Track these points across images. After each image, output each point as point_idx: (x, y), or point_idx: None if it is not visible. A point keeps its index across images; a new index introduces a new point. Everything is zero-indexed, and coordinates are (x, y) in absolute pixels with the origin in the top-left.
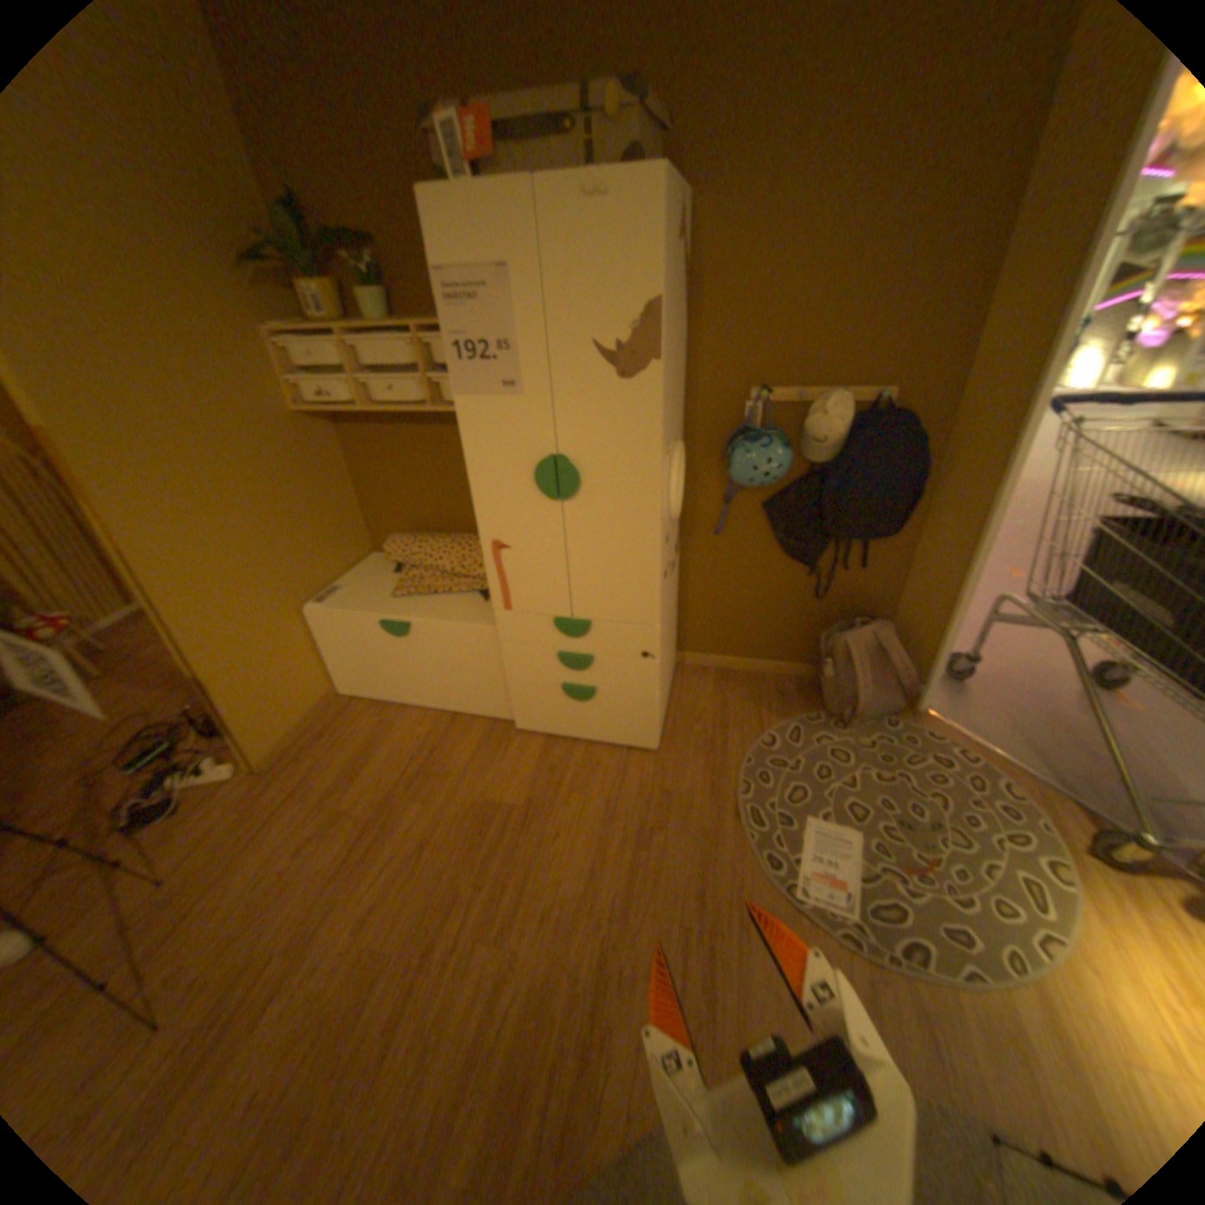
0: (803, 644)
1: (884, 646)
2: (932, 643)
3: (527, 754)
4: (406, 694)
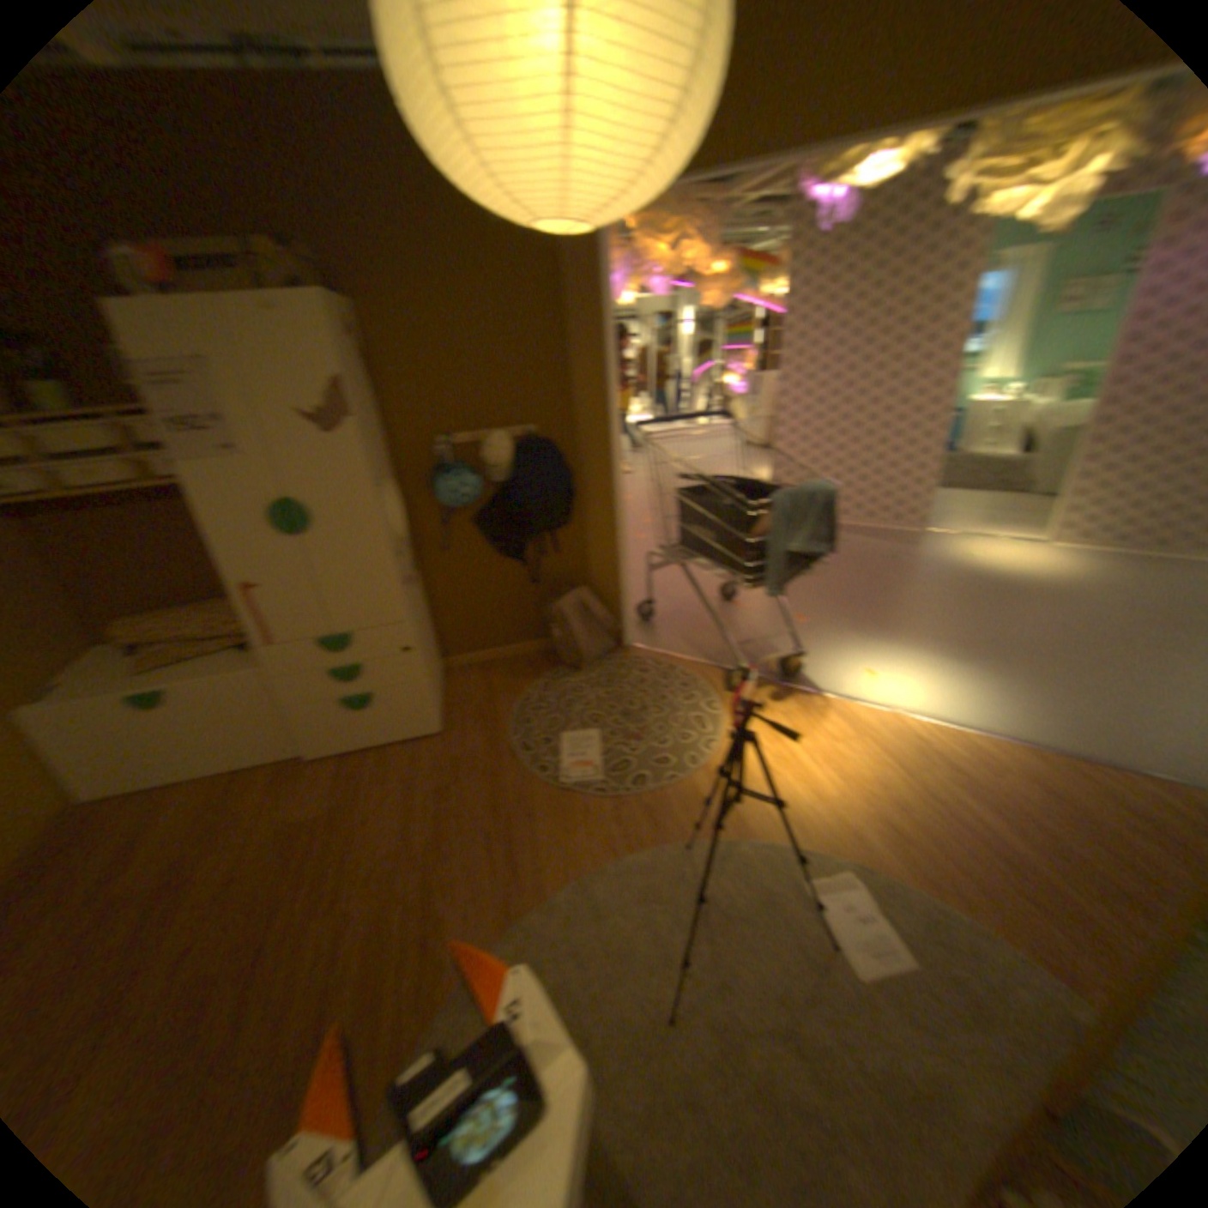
0: (534, 623)
1: (583, 605)
2: (612, 595)
3: (317, 779)
4: (165, 774)
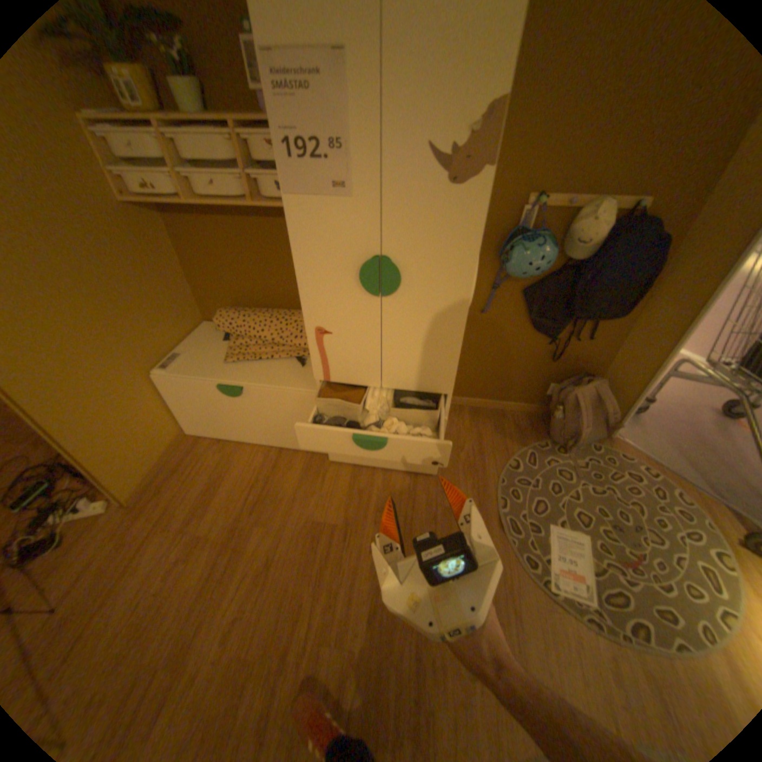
0: (535, 391)
1: (601, 397)
2: (633, 394)
3: (340, 481)
4: (242, 435)
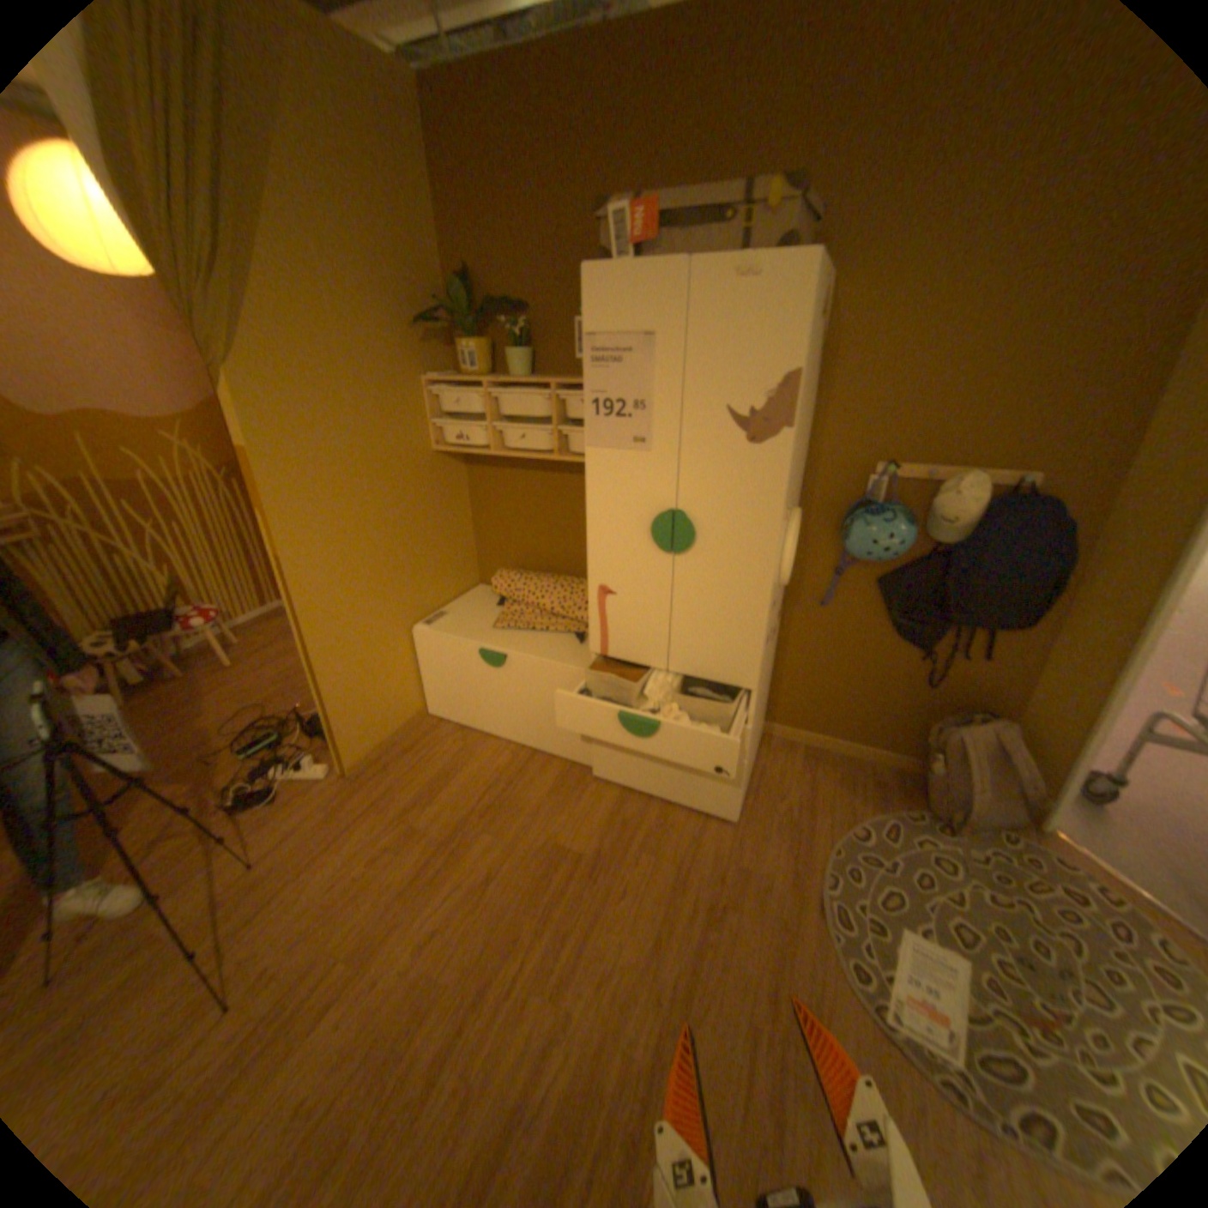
0: (910, 734)
1: (1008, 750)
2: (1068, 754)
3: (602, 804)
4: (492, 723)
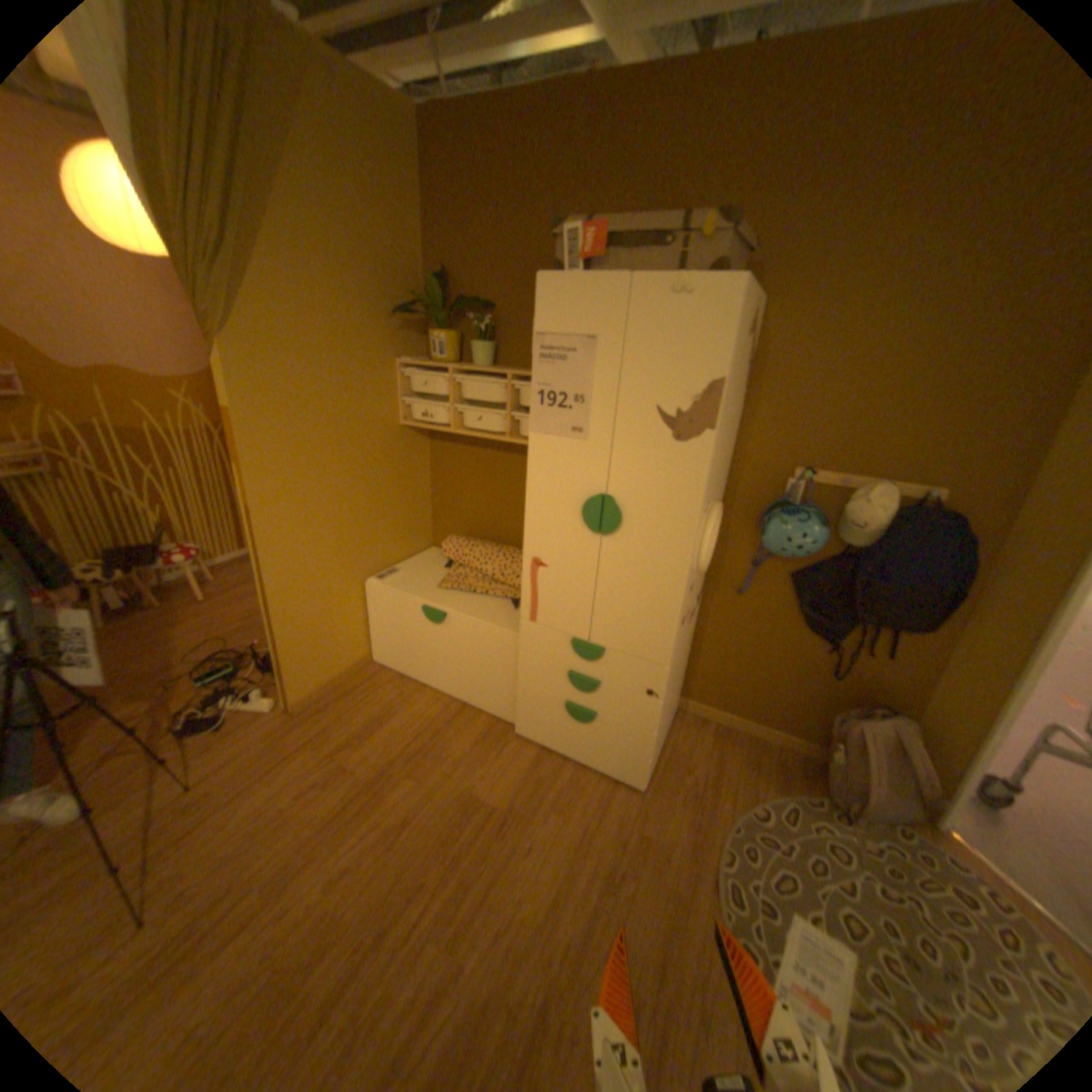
0: (816, 722)
1: (907, 747)
2: (965, 757)
3: (520, 761)
4: (429, 675)
